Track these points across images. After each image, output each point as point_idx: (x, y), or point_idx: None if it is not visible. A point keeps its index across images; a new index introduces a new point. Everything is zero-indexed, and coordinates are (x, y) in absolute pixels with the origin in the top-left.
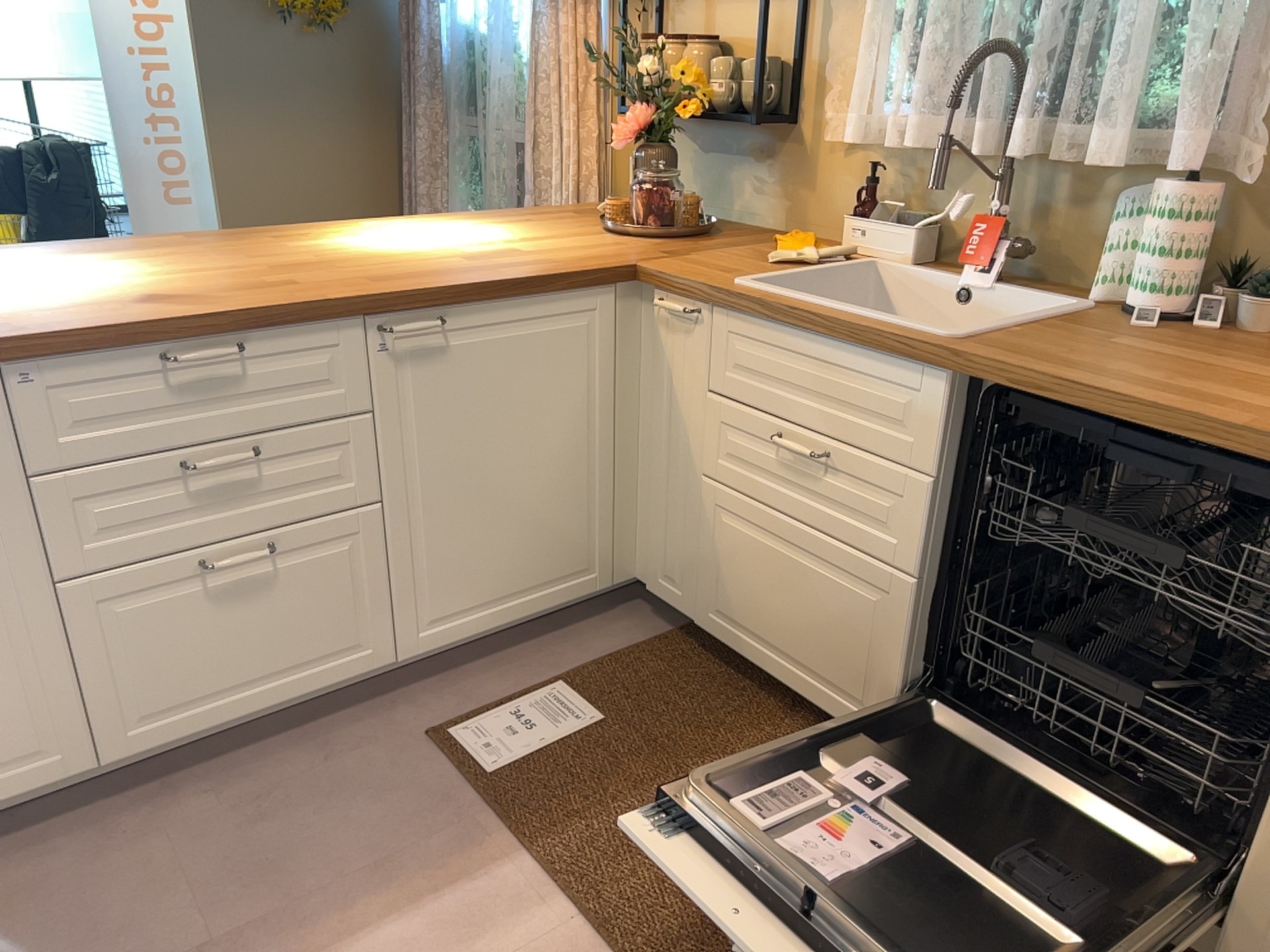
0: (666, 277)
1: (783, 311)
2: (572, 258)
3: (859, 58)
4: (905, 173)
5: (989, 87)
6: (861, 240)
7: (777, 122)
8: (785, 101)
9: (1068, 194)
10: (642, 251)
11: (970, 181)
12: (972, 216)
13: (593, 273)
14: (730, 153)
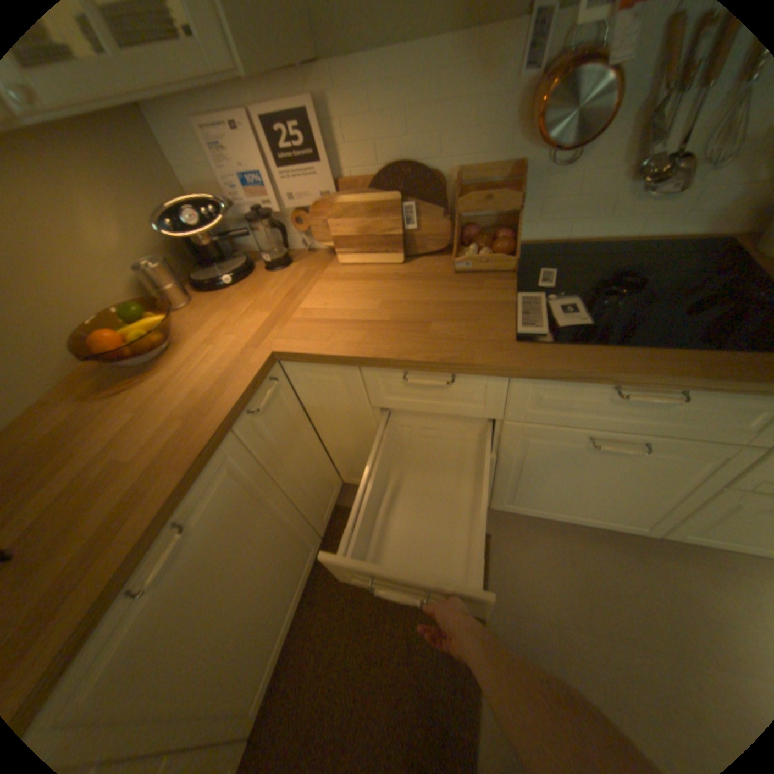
0: None
1: None
2: None
3: None
4: None
5: None
6: None
7: None
8: None
9: None
10: None
11: None
12: None
13: None
14: None
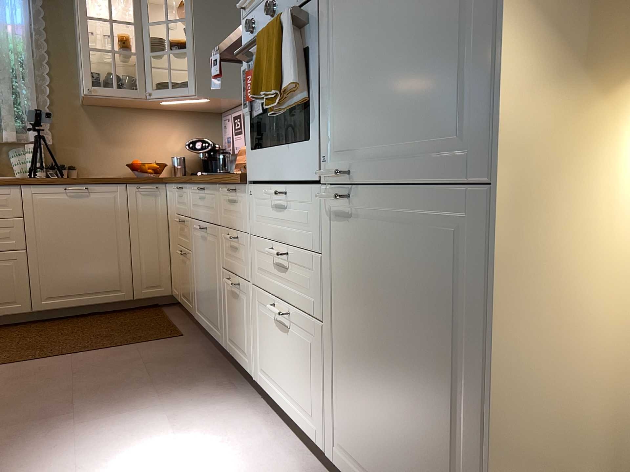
0: None
1: None
2: None
3: None
4: None
5: None
6: None
7: None
8: None
9: None
10: None
11: None
12: None
13: None
14: None
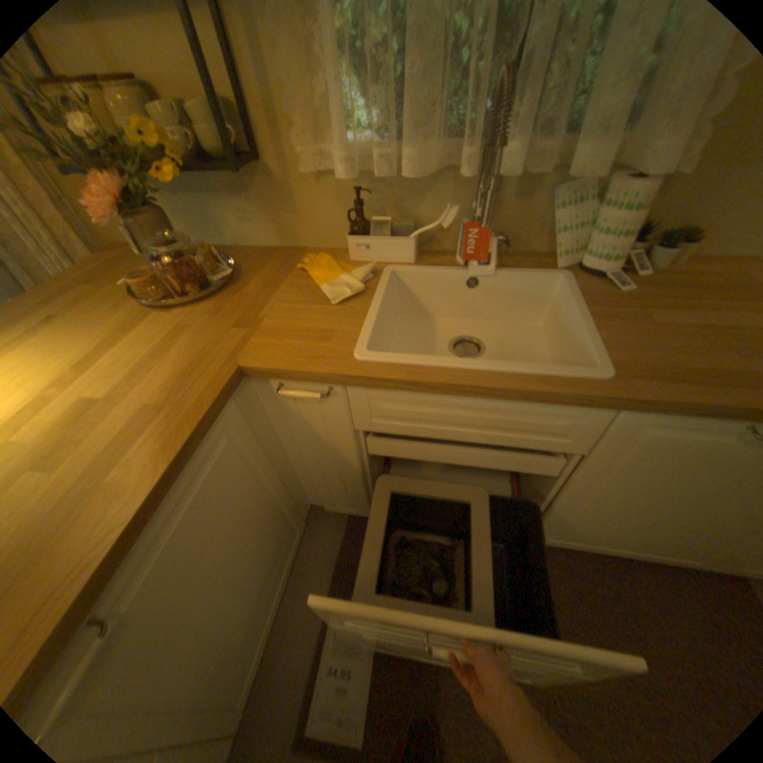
0: (283, 370)
1: (440, 386)
2: (166, 387)
3: (332, 84)
4: (378, 187)
5: (473, 104)
6: (369, 250)
7: (239, 155)
8: (240, 135)
9: (519, 187)
10: (215, 331)
11: (437, 187)
12: (465, 220)
13: (212, 404)
14: (200, 189)
